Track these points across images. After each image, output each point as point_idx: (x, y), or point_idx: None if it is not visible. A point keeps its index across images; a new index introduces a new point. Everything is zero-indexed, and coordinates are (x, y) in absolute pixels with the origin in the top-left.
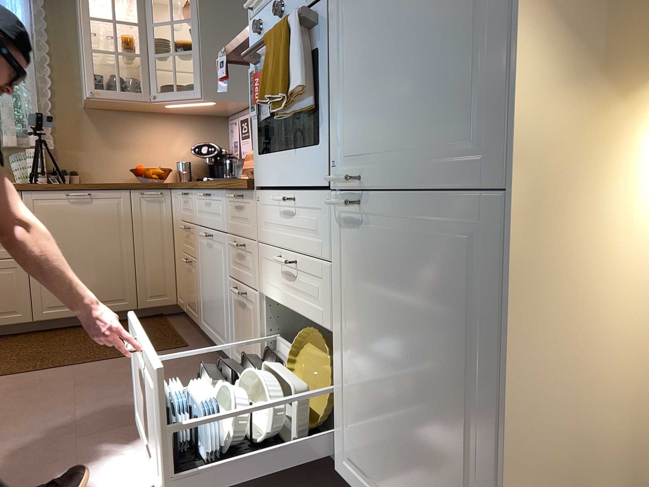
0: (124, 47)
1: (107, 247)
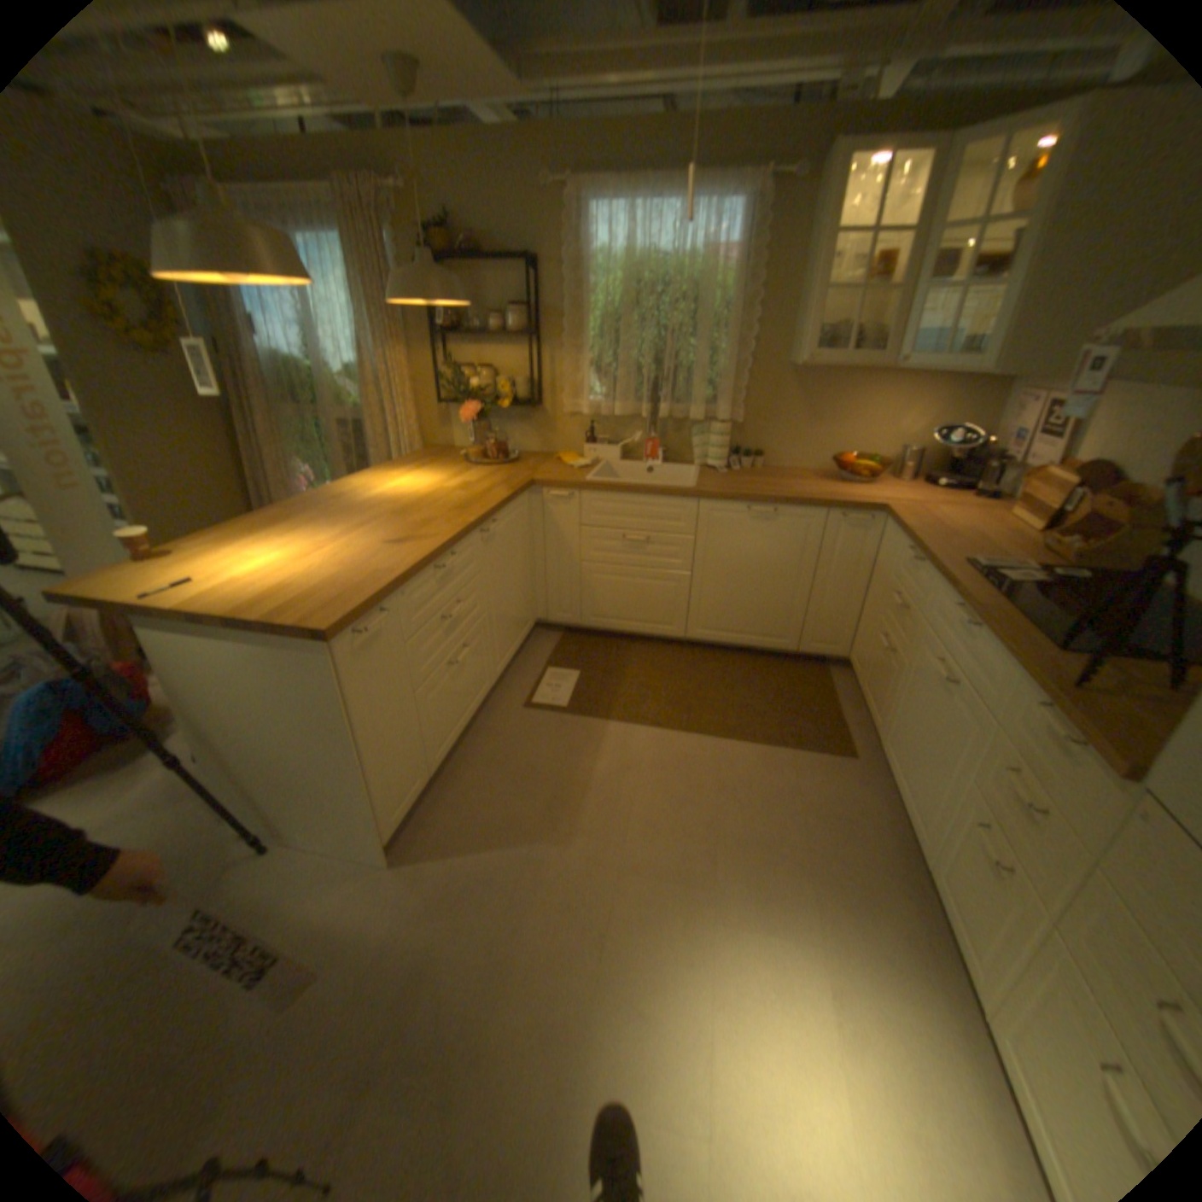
0: (877, 268)
1: (780, 577)
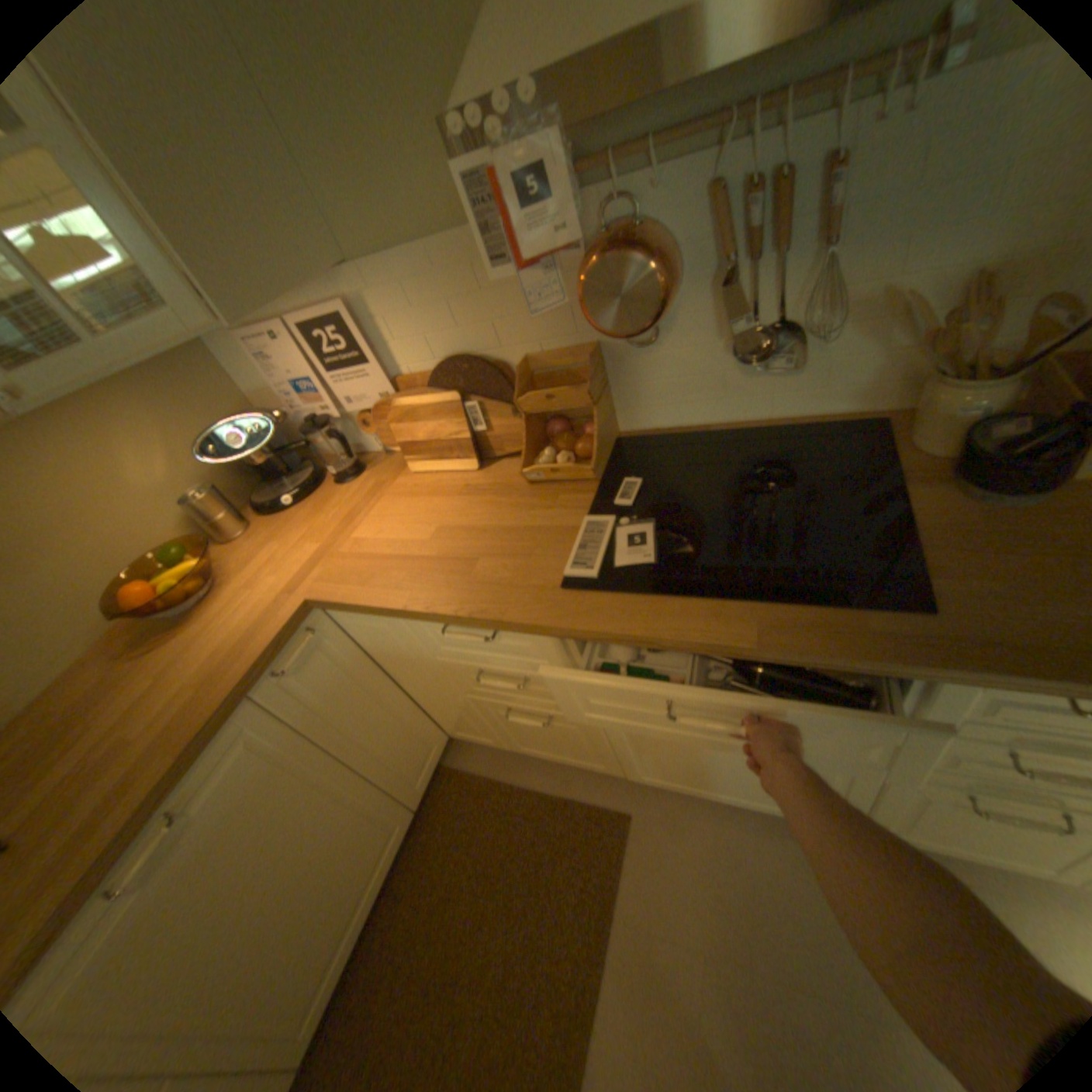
0: None
1: (304, 825)
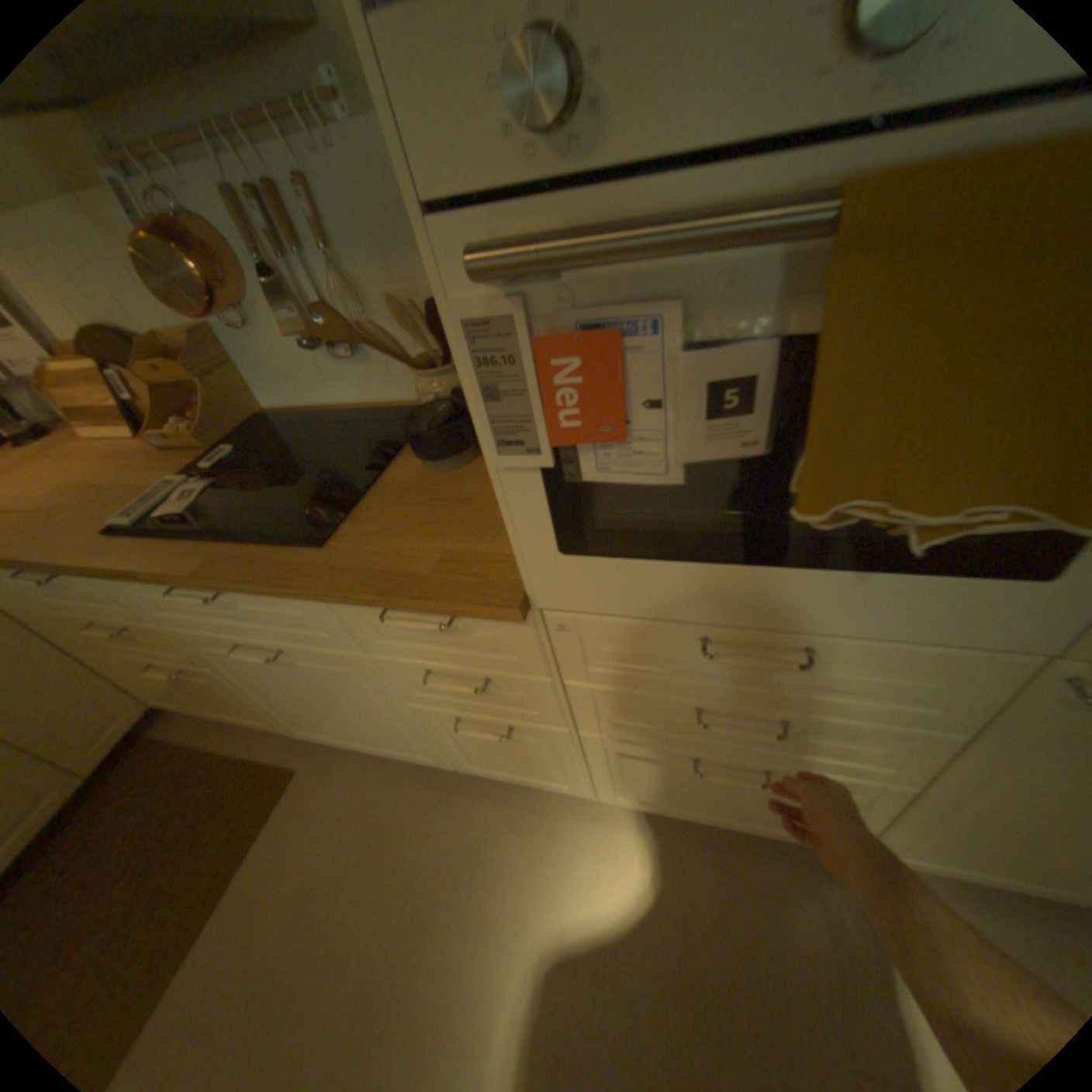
0: None
1: None
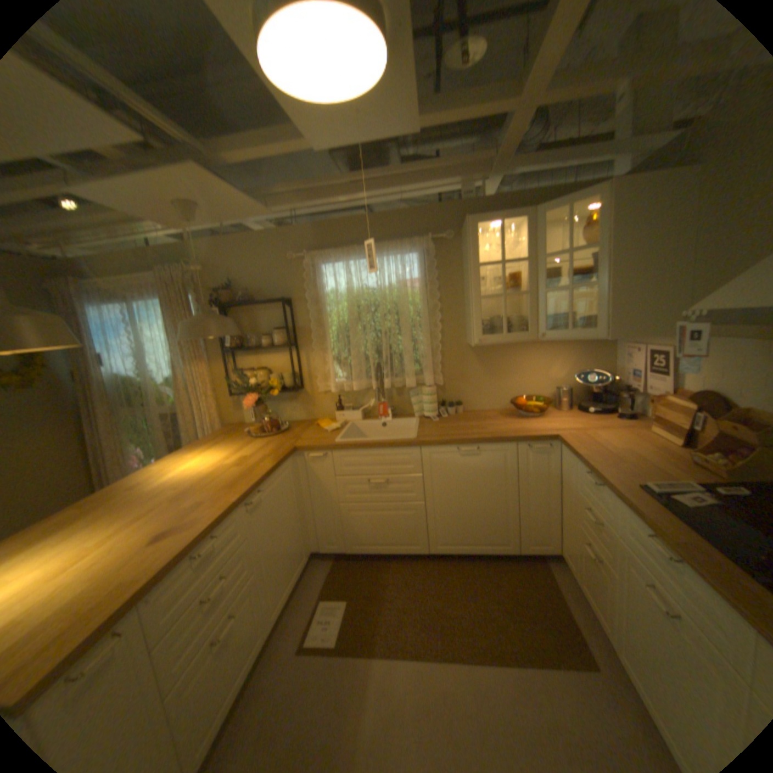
0: (509, 283)
1: (493, 497)
